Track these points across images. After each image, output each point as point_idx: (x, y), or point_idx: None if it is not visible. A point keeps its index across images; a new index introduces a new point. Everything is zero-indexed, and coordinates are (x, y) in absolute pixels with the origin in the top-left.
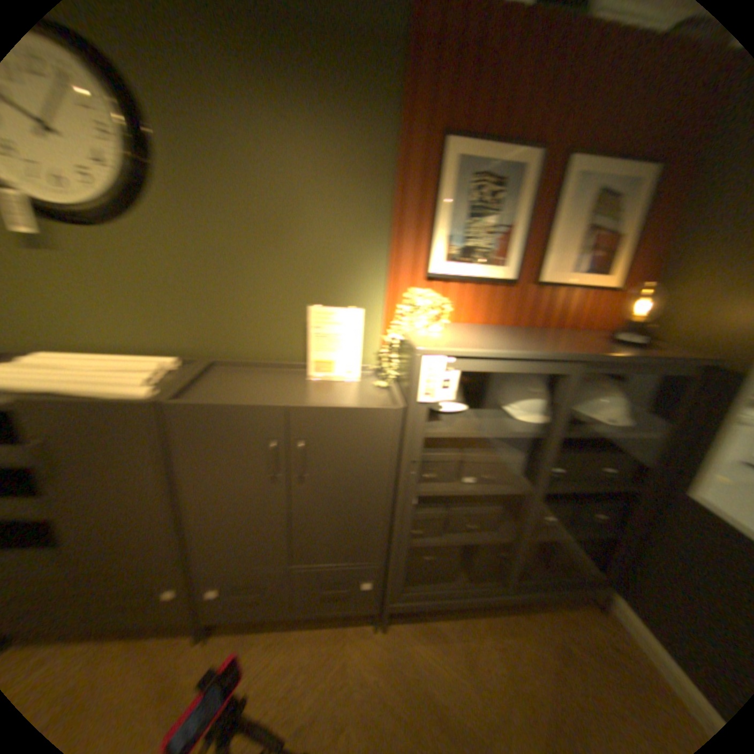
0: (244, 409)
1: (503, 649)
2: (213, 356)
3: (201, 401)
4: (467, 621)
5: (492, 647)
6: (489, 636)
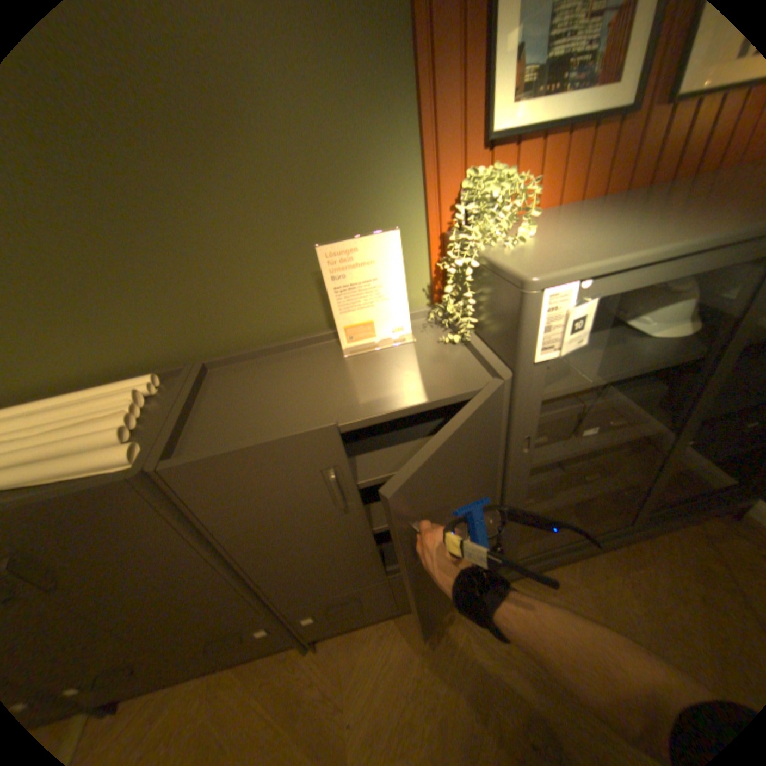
0: (280, 446)
1: (635, 587)
2: (207, 355)
3: (213, 452)
4: (586, 564)
5: (623, 587)
6: (616, 575)
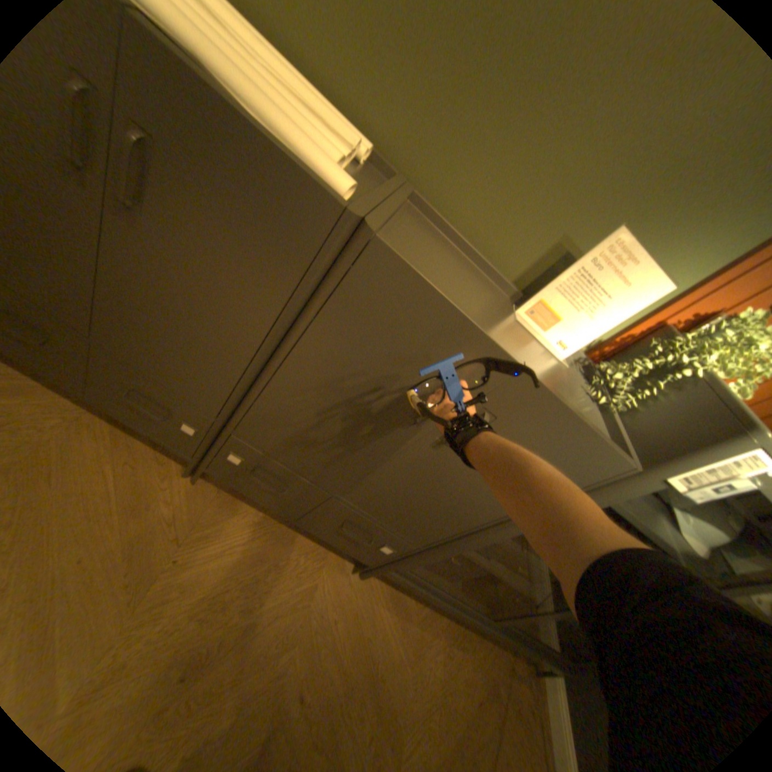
0: (470, 334)
1: (449, 658)
2: (417, 187)
3: (427, 276)
4: (432, 614)
5: (441, 651)
6: (444, 639)
